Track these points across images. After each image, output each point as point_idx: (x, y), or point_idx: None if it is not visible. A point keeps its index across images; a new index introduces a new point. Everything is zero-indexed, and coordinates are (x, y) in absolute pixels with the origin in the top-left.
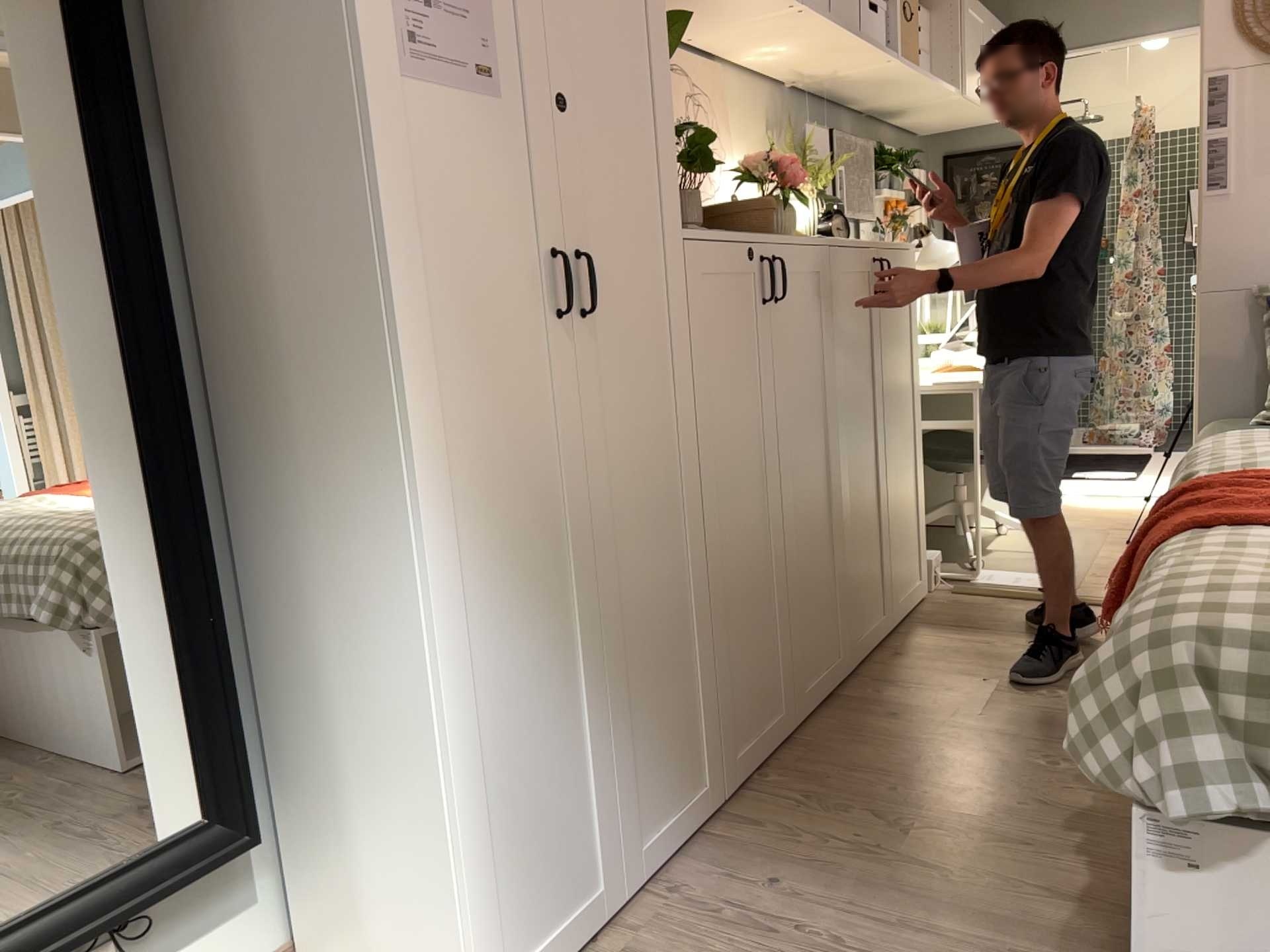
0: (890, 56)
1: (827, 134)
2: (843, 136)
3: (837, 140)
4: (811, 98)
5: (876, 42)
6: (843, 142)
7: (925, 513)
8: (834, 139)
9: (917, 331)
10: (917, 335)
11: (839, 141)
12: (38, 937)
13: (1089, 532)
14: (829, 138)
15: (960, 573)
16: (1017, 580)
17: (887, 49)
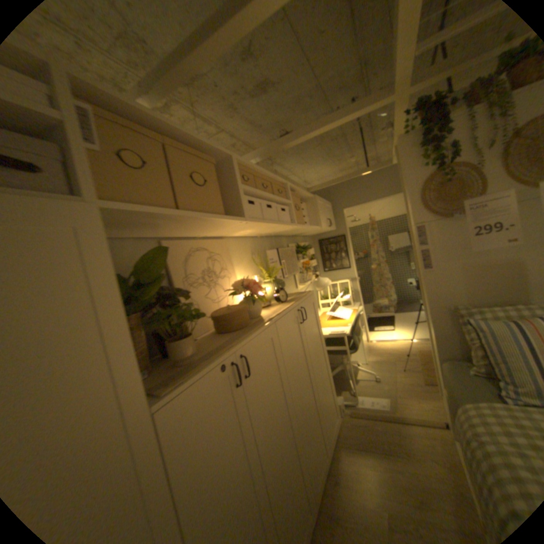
0: (293, 225)
1: (276, 250)
2: (284, 245)
3: (281, 247)
4: (269, 237)
5: (286, 222)
6: (284, 247)
7: (334, 390)
8: (280, 247)
9: (319, 322)
10: (320, 324)
11: (283, 247)
12: None
13: (388, 365)
14: (279, 247)
15: (349, 400)
16: (371, 404)
17: (291, 223)
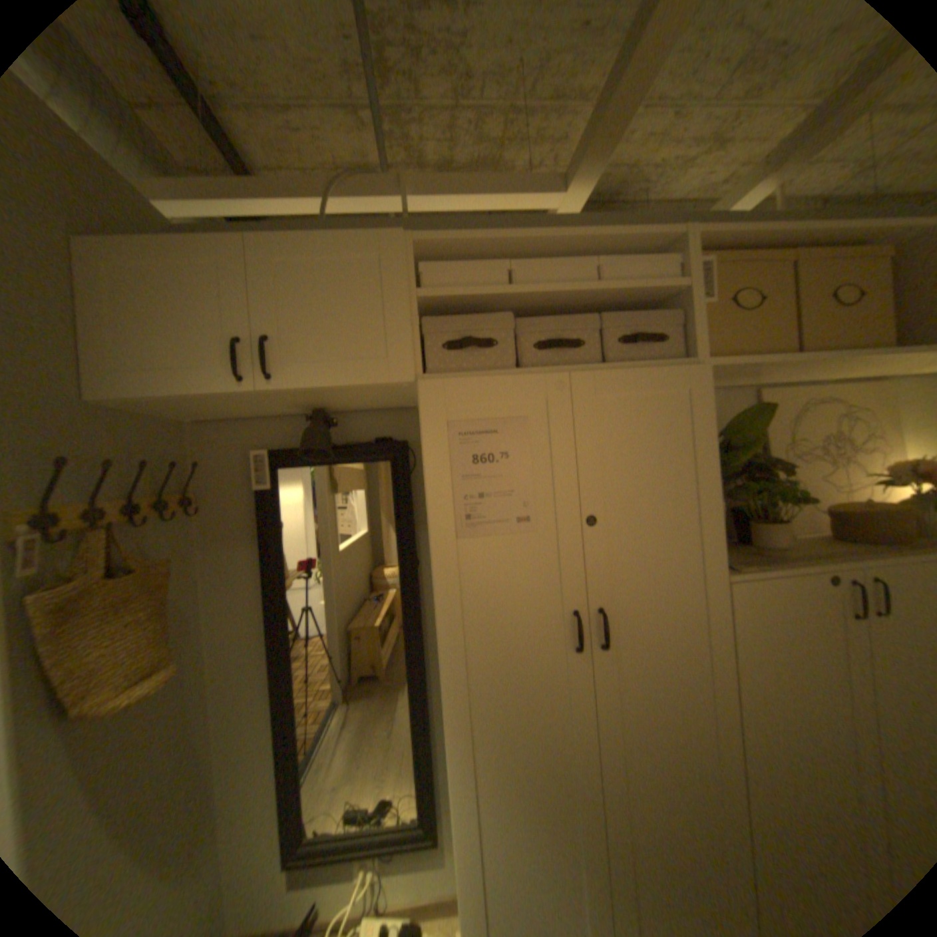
0: None
1: None
2: None
3: None
4: None
5: None
6: None
7: None
8: None
9: None
10: None
11: None
12: (347, 848)
13: None
14: None
15: None
16: None
17: None
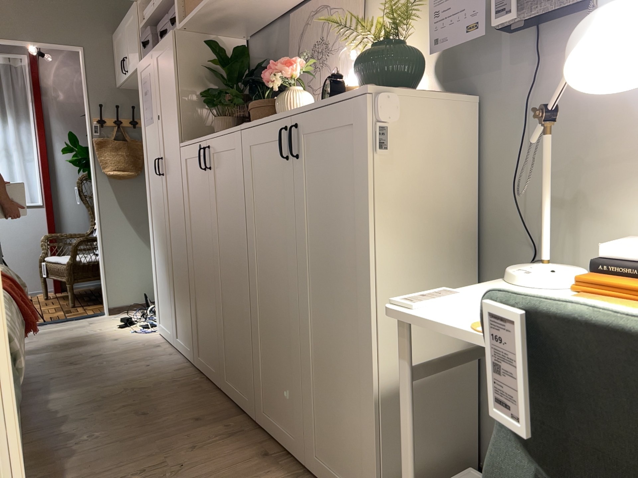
0: None
1: None
2: None
3: None
4: None
5: None
6: None
7: (375, 438)
8: None
9: (367, 203)
10: (367, 208)
11: None
12: None
13: None
14: None
15: None
16: None
17: None
